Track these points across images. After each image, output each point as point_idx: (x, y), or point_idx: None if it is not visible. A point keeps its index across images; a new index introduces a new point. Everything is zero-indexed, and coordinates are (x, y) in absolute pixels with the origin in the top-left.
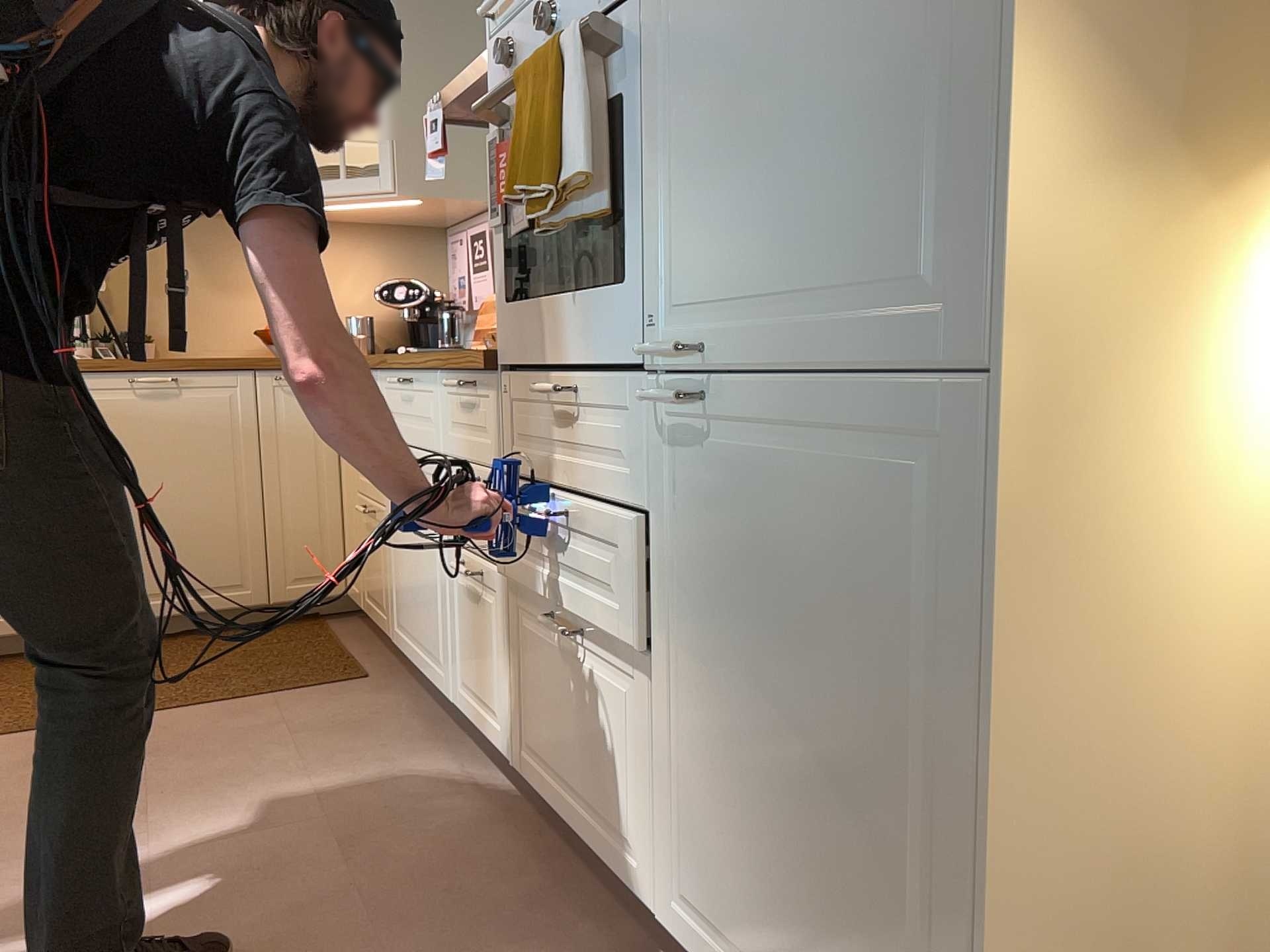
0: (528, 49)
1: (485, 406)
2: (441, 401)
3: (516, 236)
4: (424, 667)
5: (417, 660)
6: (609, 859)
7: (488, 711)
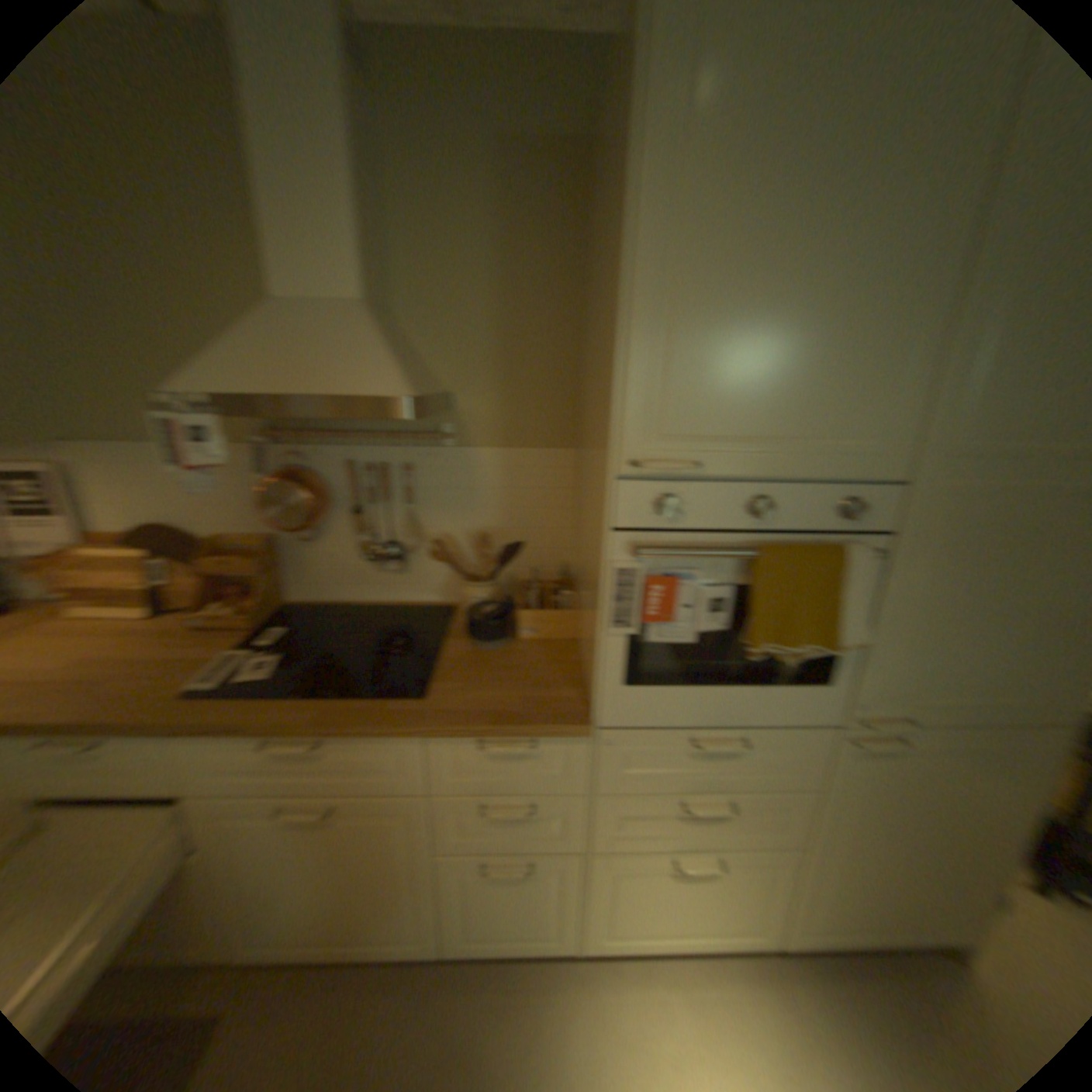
0: (698, 513)
1: (548, 754)
2: (418, 756)
3: (641, 641)
4: (346, 958)
5: (322, 959)
6: (724, 946)
7: (524, 940)
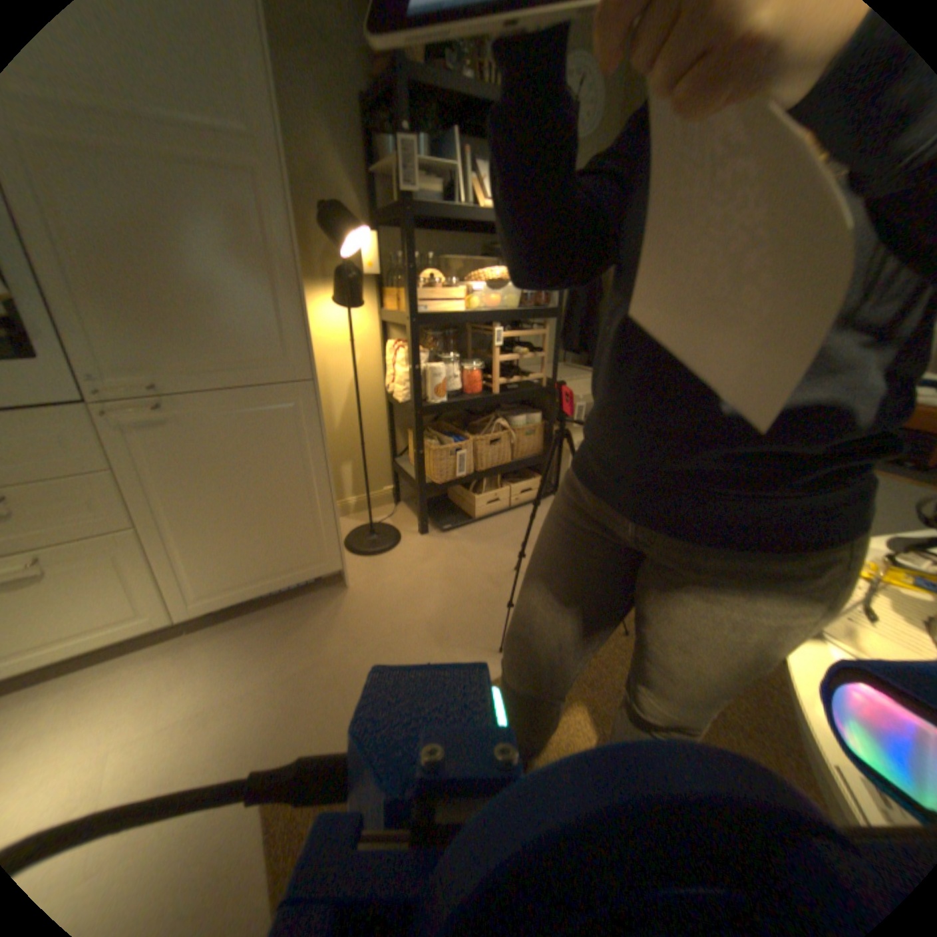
0: None
1: None
2: None
3: None
4: None
5: None
6: (104, 641)
7: None
